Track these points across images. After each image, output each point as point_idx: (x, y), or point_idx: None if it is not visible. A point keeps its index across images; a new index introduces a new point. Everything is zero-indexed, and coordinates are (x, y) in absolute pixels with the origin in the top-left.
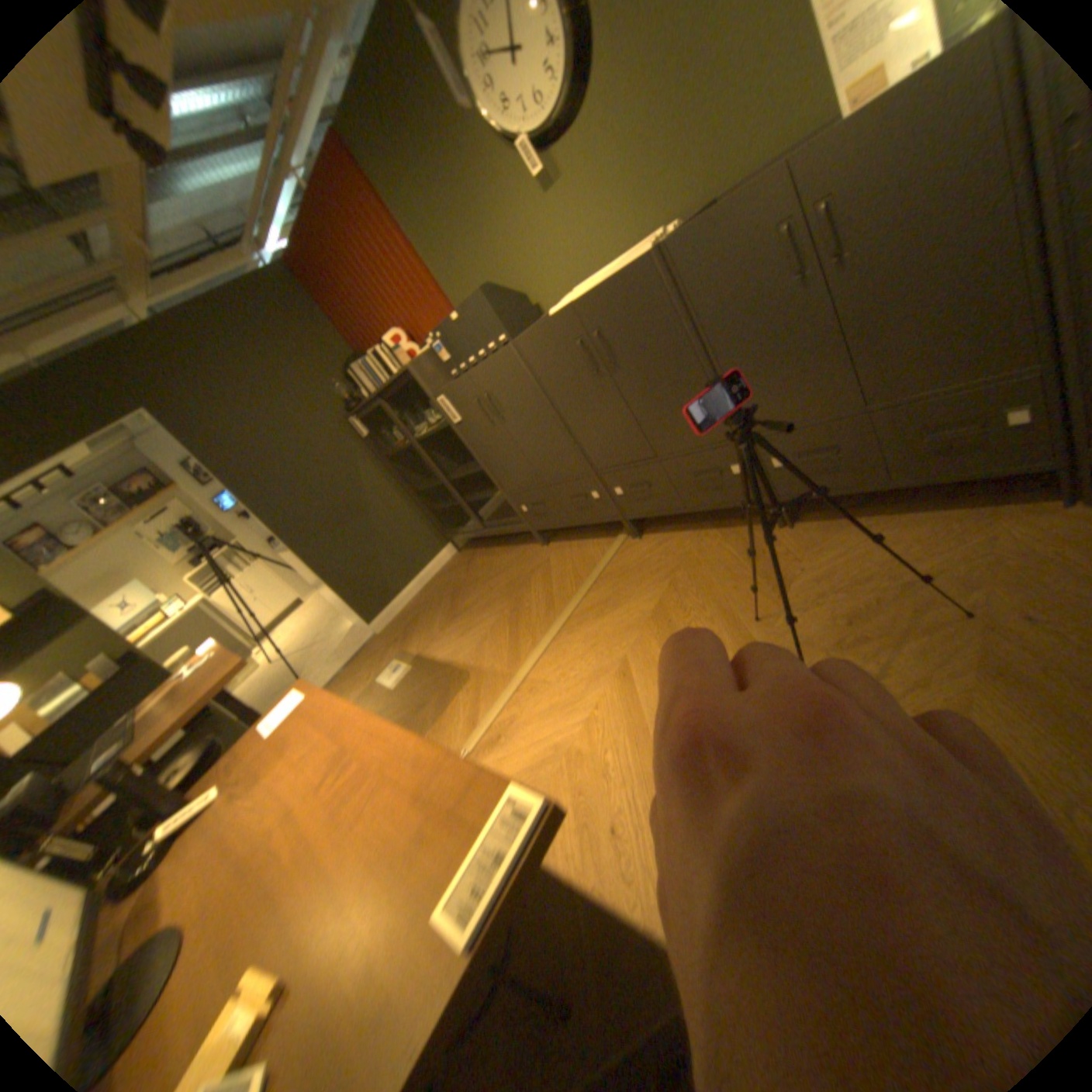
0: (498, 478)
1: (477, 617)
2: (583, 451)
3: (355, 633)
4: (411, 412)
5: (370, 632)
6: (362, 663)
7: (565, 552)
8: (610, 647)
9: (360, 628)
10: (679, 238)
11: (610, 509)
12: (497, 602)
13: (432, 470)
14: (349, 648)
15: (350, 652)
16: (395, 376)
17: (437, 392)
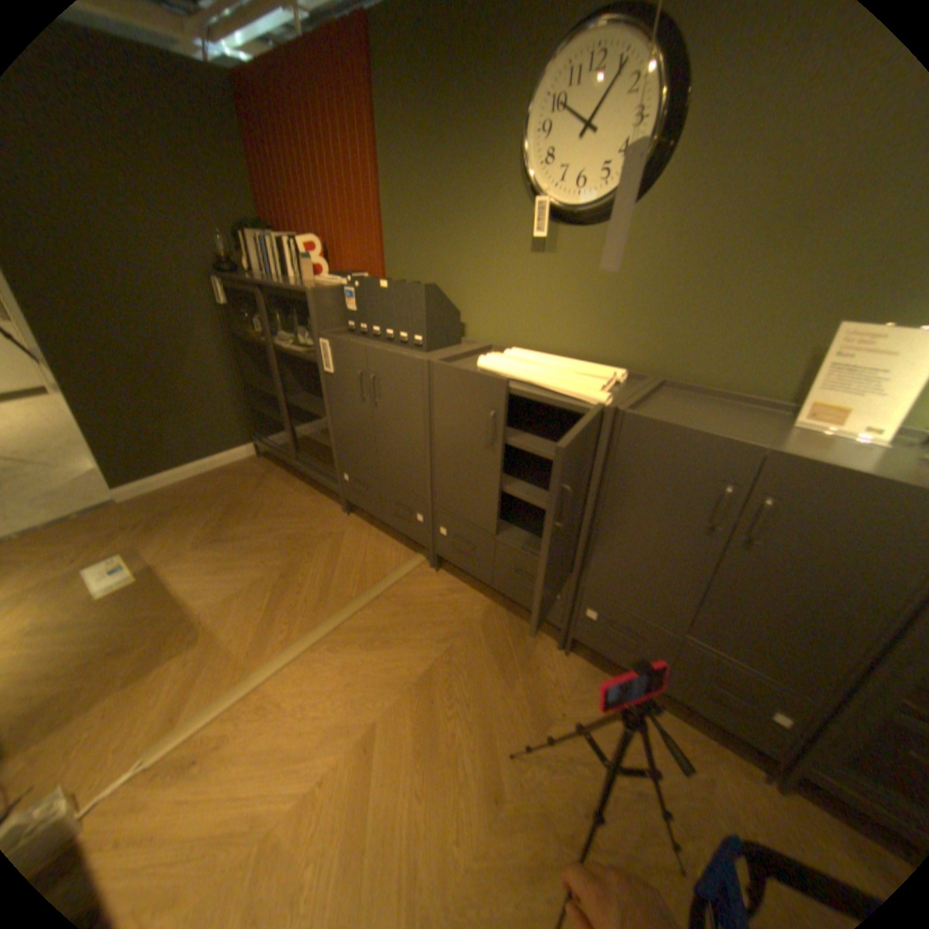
0: (337, 440)
1: (240, 563)
2: (432, 481)
3: (89, 488)
4: (282, 314)
5: (107, 499)
6: (75, 539)
7: (362, 538)
8: (364, 703)
9: (98, 486)
10: (637, 420)
11: (426, 537)
12: (270, 557)
13: (273, 378)
14: (69, 505)
15: (68, 513)
16: (286, 279)
17: (322, 334)
